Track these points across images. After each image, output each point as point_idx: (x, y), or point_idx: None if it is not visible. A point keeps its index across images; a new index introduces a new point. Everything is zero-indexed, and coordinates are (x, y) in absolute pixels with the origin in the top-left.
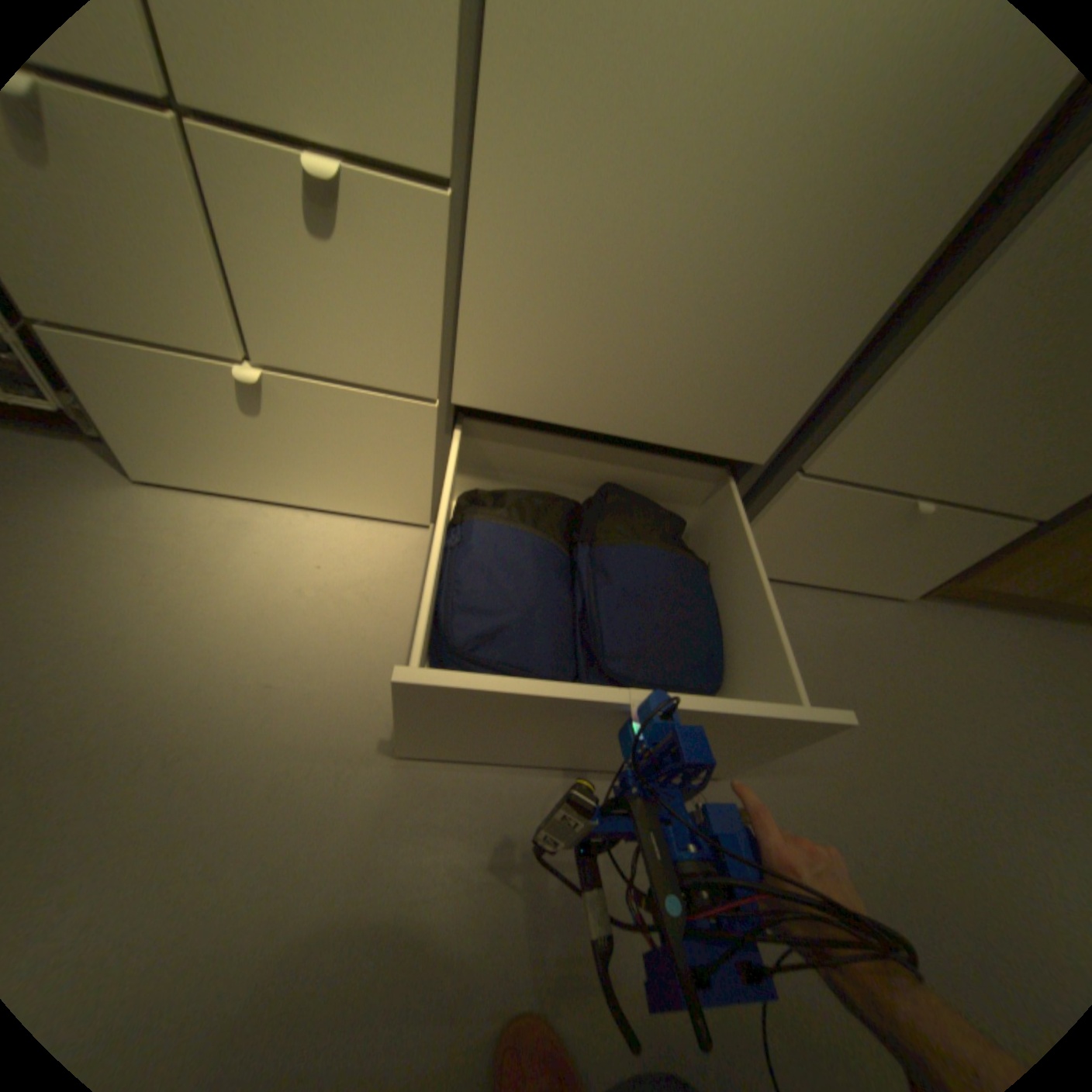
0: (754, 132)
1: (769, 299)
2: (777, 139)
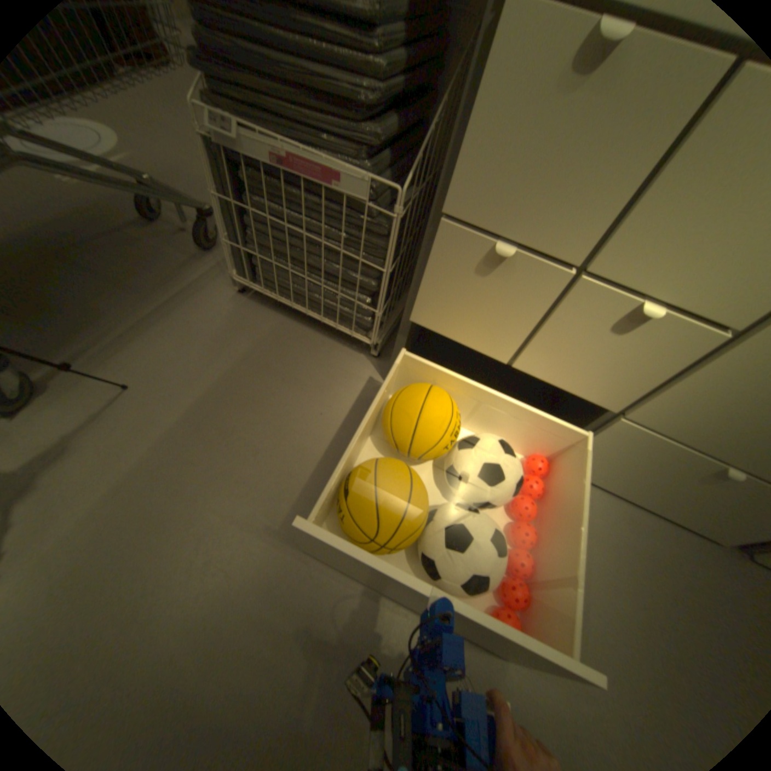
0: None
1: None
2: None
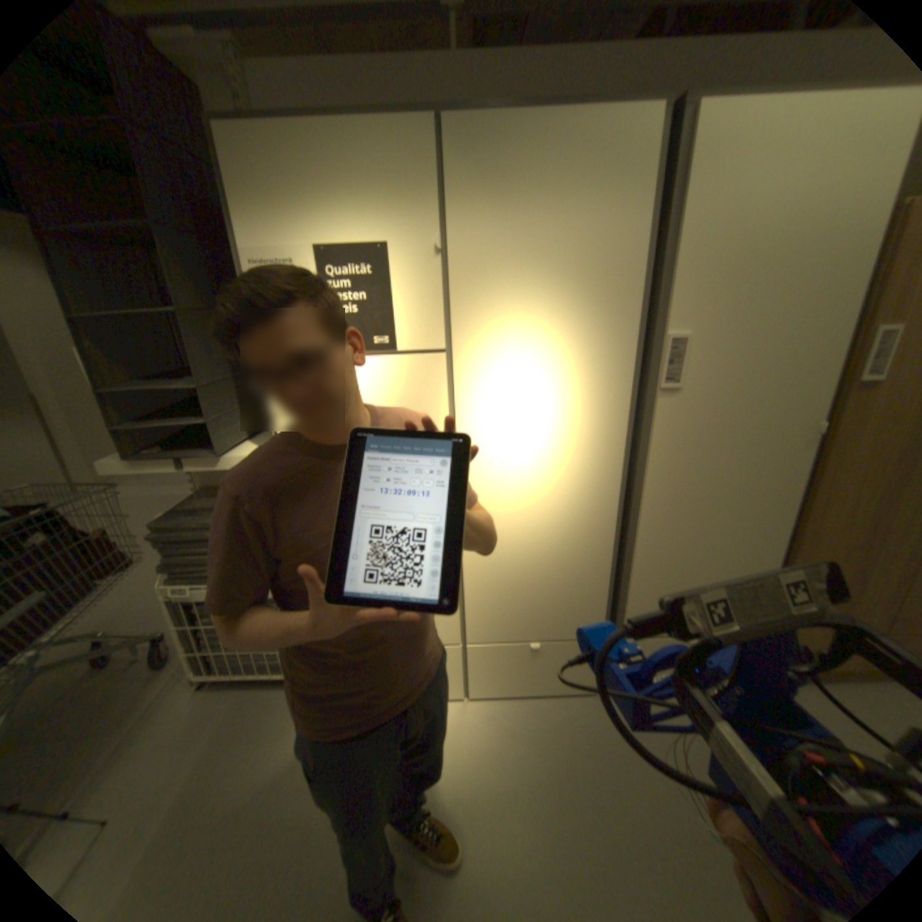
0: (538, 558)
1: (566, 589)
2: (545, 558)
